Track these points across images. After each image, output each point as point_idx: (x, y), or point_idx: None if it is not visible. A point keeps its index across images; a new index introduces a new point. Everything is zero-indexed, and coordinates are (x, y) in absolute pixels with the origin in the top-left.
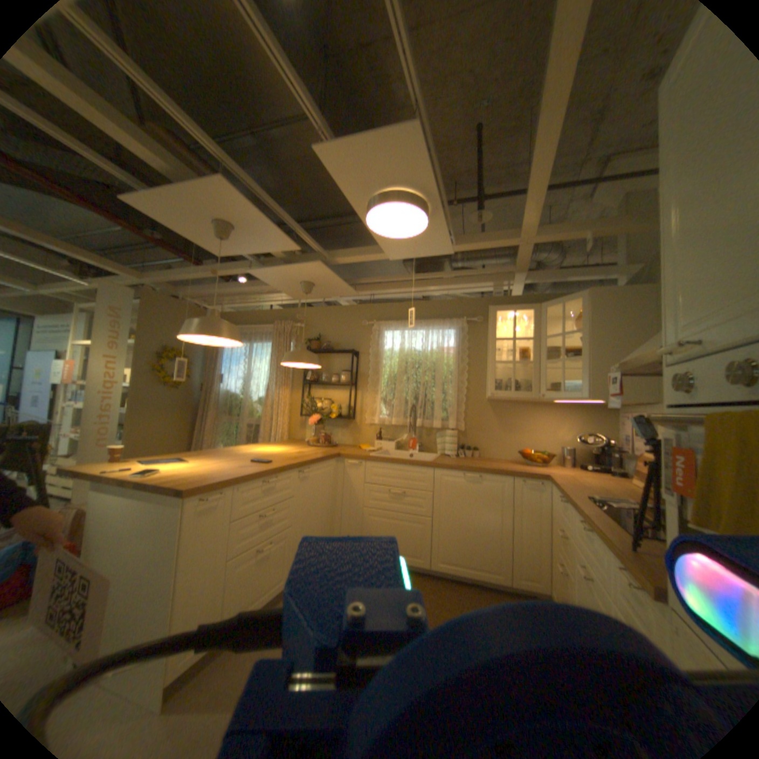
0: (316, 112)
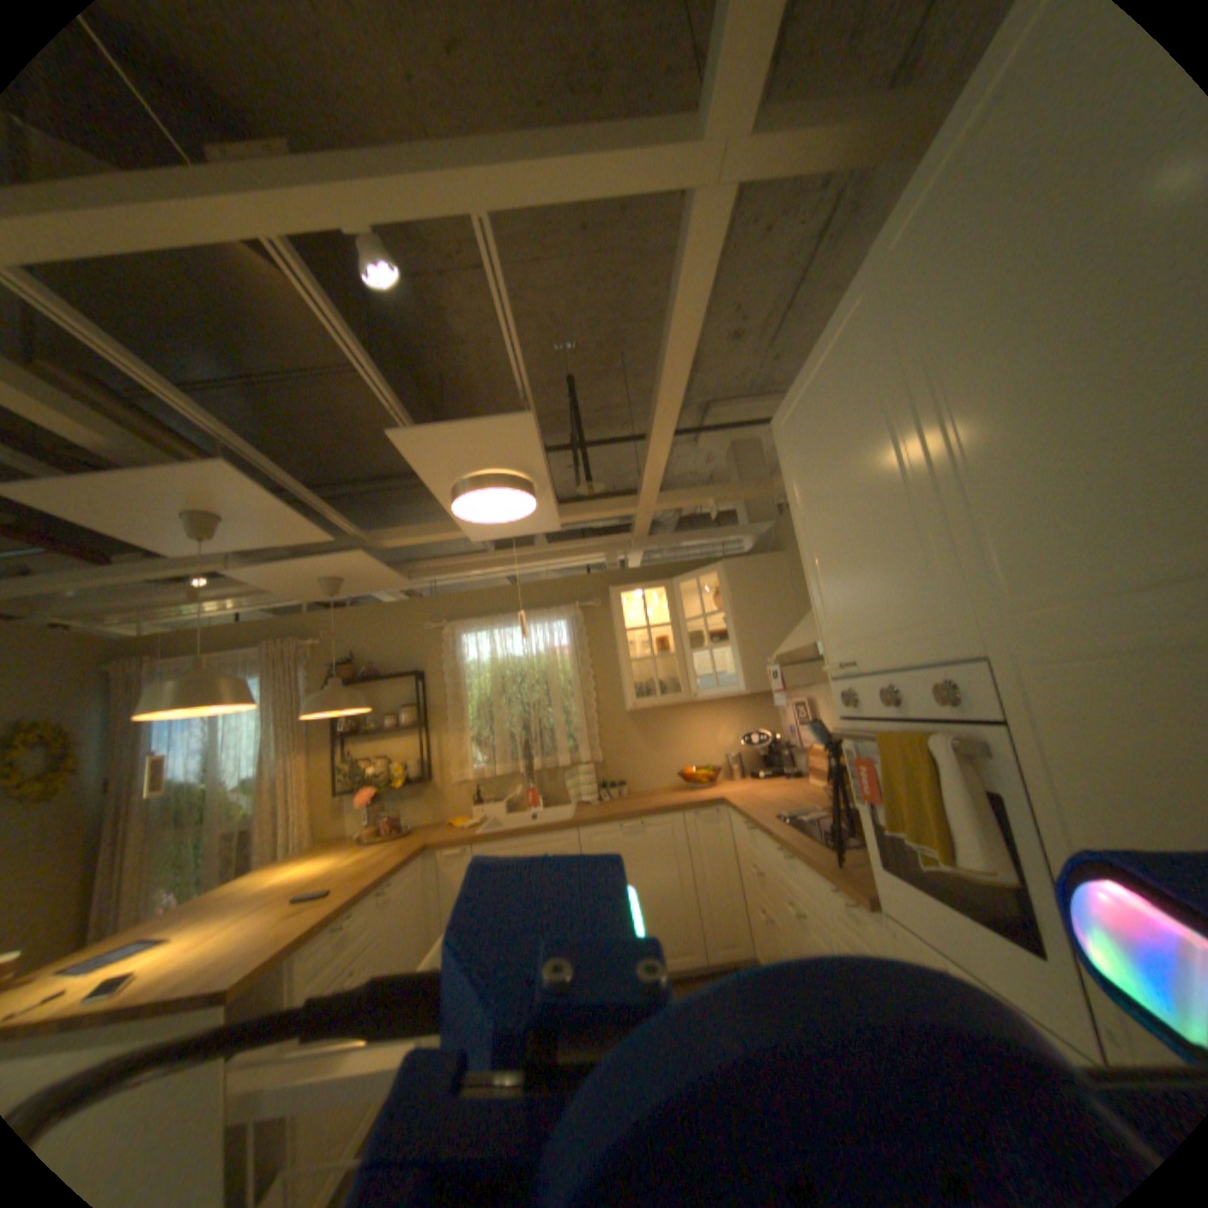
0: (387, 390)
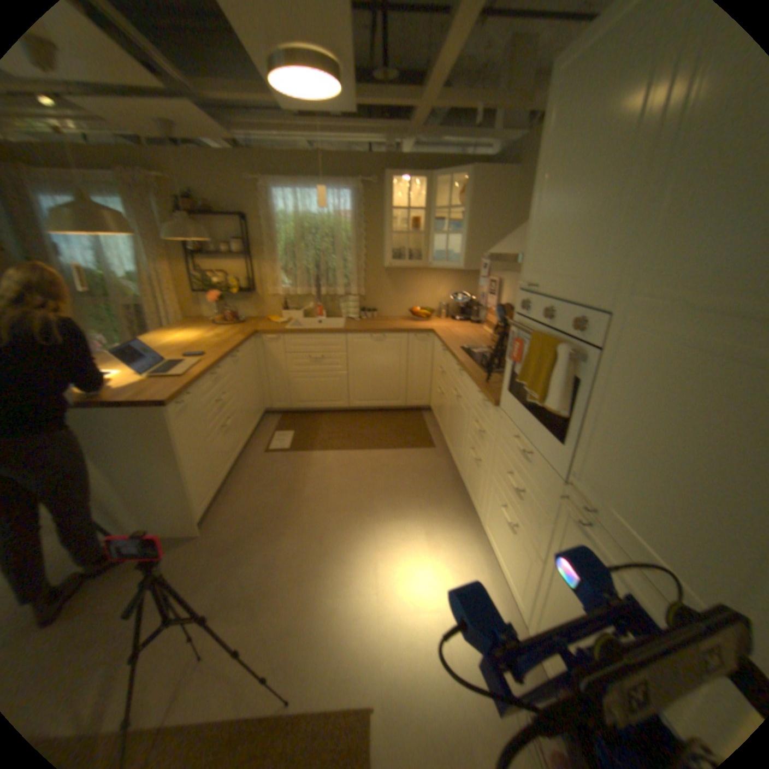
0: None
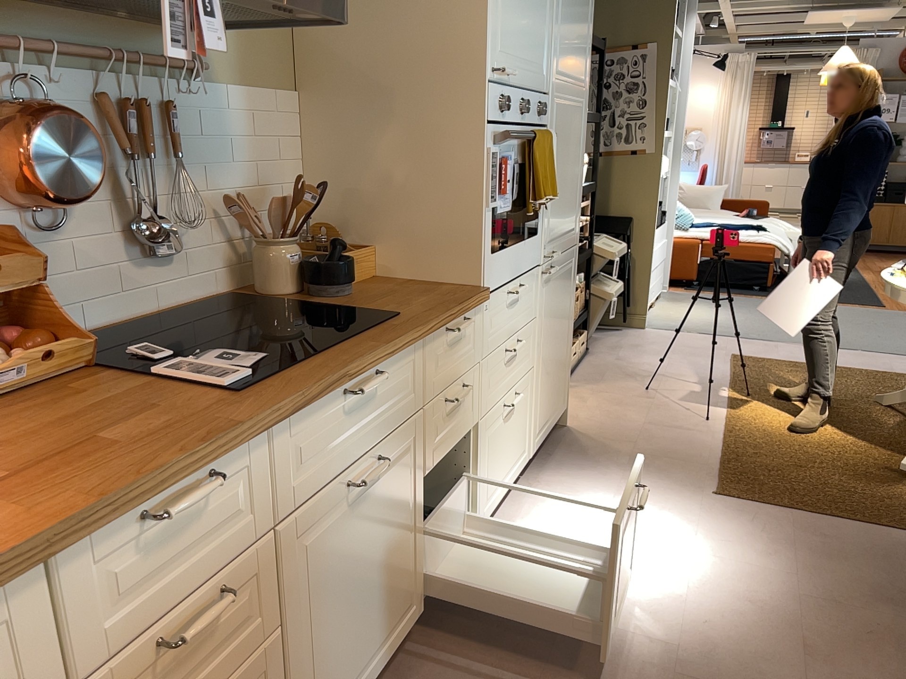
0: None
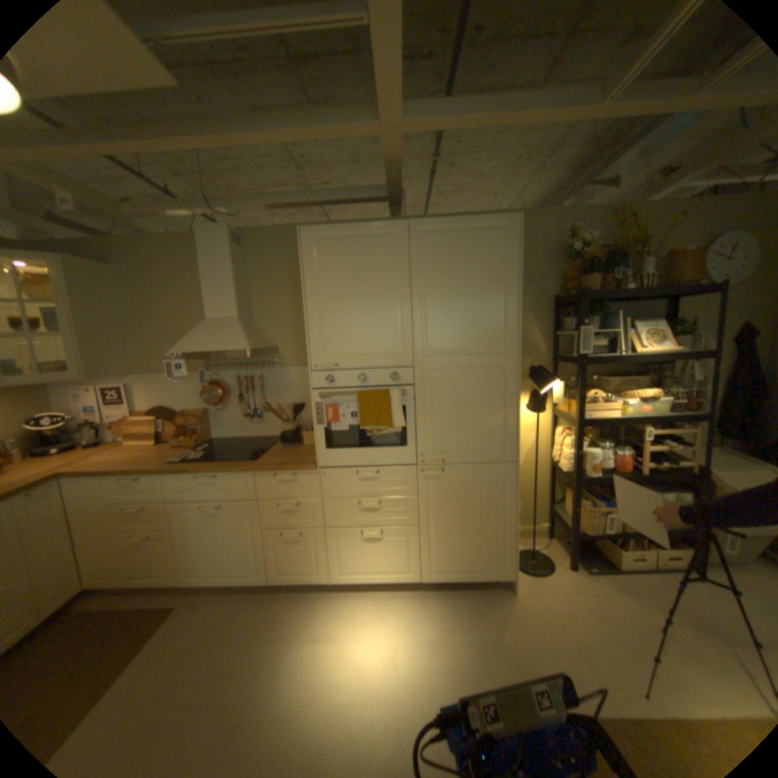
0: None
